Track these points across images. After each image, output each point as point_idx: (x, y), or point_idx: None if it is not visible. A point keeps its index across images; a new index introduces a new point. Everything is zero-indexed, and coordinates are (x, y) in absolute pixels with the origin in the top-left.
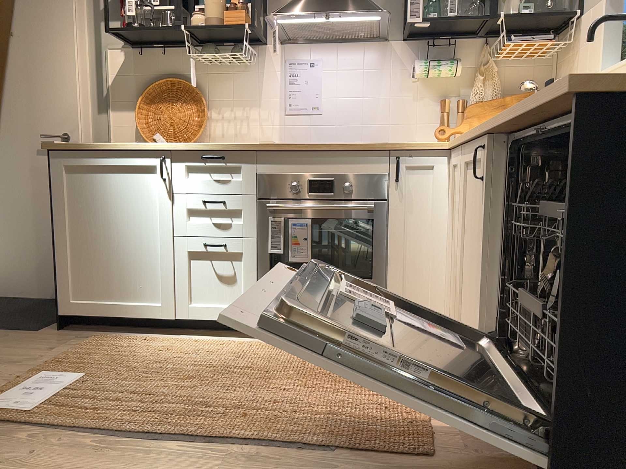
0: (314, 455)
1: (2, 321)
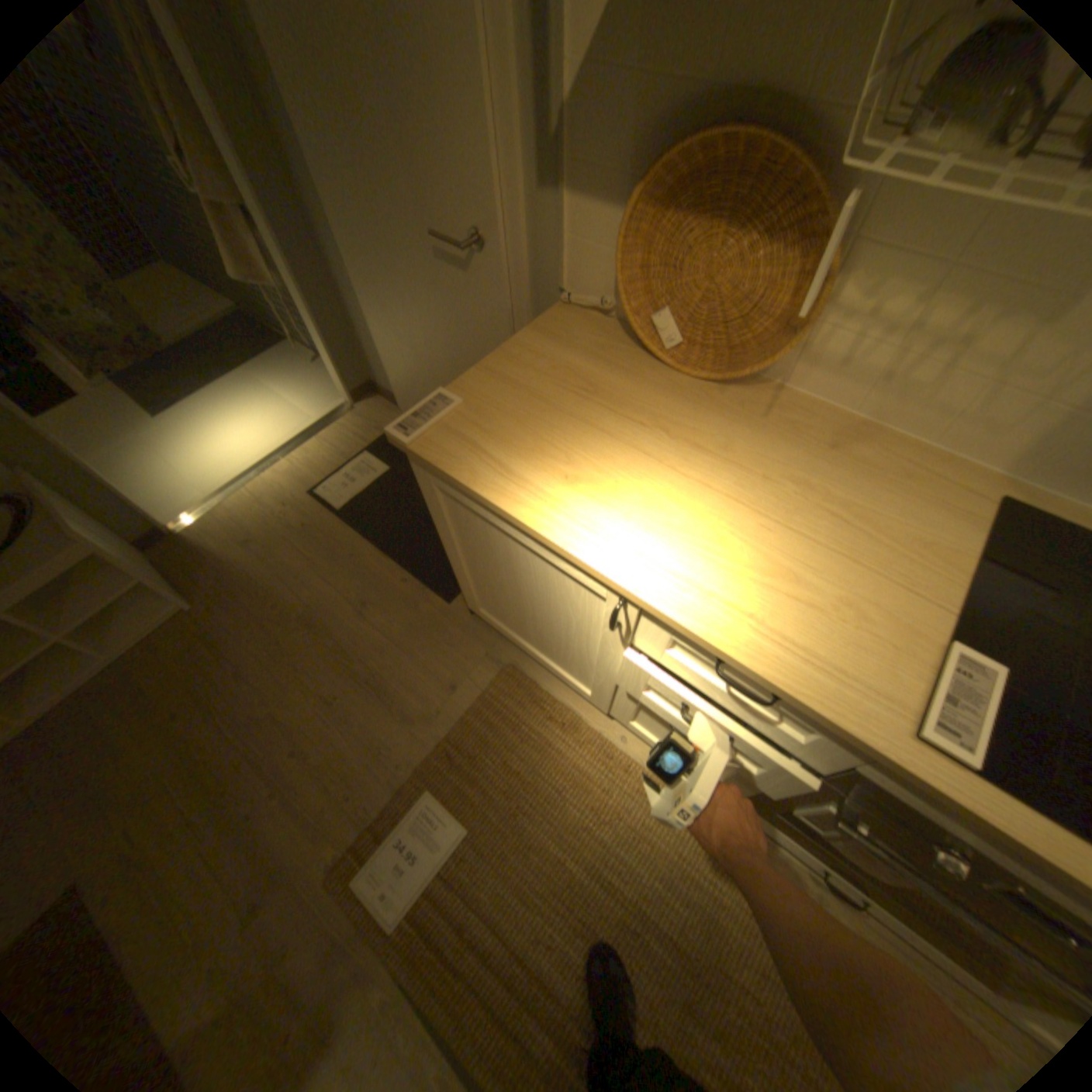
0: None
1: (419, 544)
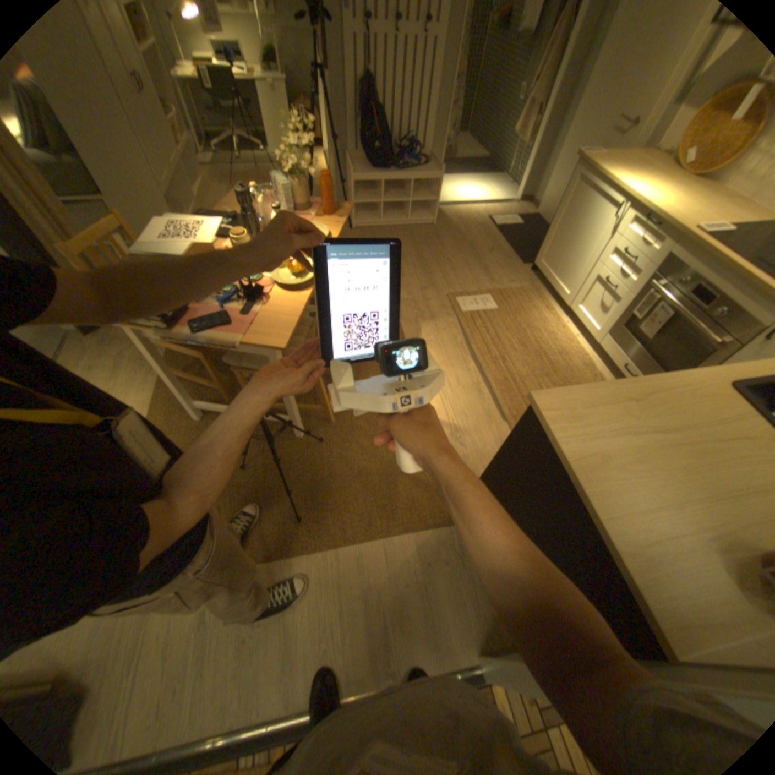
0: (496, 412)
1: (521, 246)
